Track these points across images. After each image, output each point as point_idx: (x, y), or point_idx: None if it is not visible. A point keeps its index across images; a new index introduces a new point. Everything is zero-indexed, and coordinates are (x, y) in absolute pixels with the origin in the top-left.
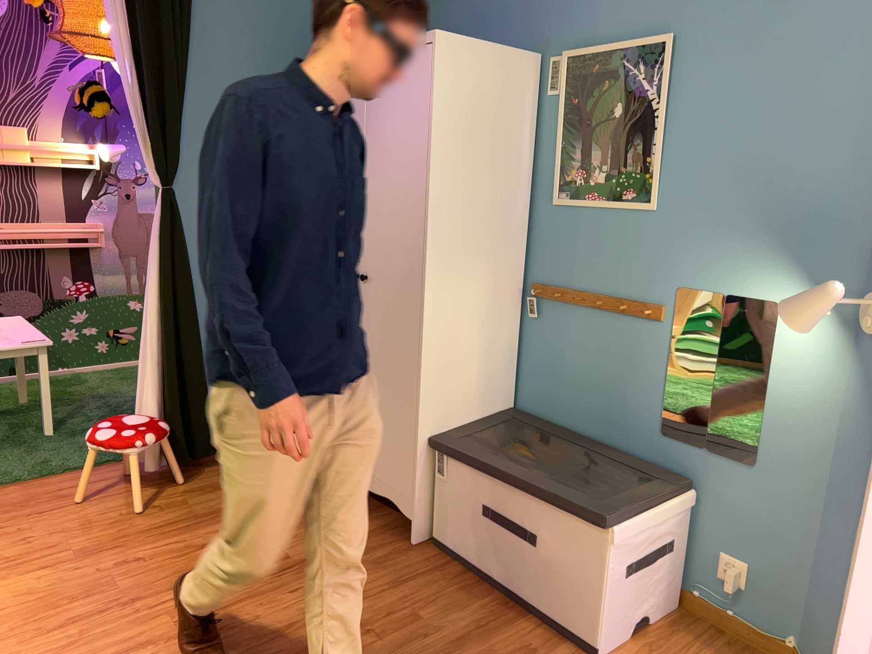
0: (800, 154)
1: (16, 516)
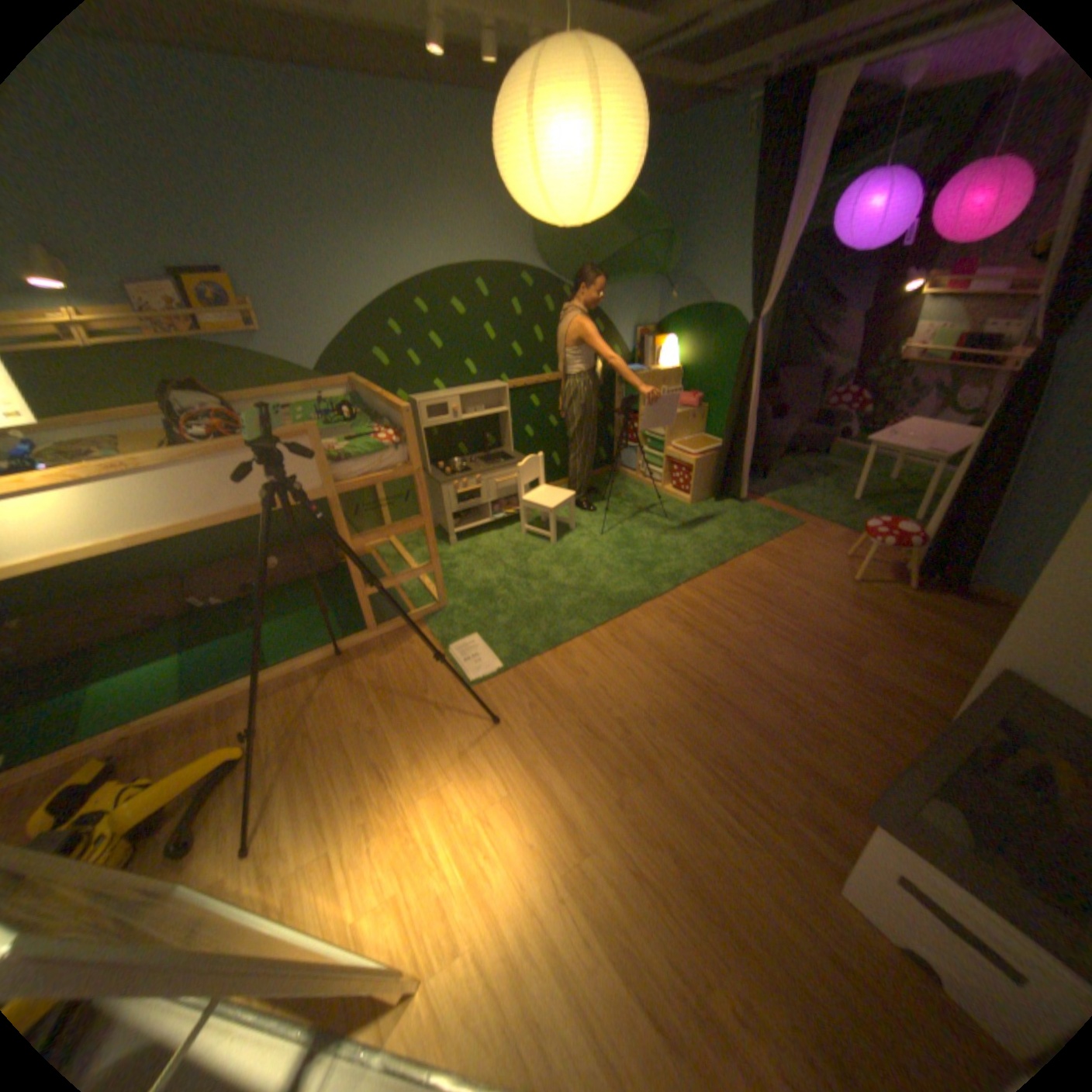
0: None
1: (817, 543)
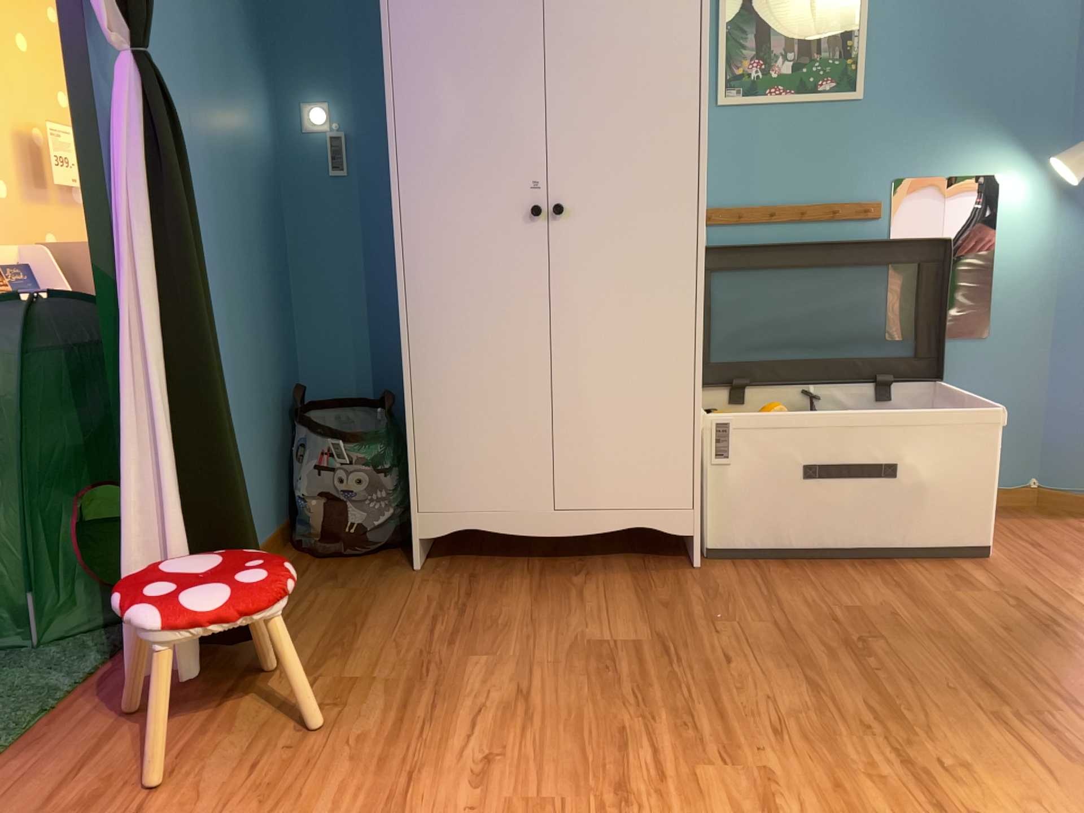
0: (1008, 32)
1: None
